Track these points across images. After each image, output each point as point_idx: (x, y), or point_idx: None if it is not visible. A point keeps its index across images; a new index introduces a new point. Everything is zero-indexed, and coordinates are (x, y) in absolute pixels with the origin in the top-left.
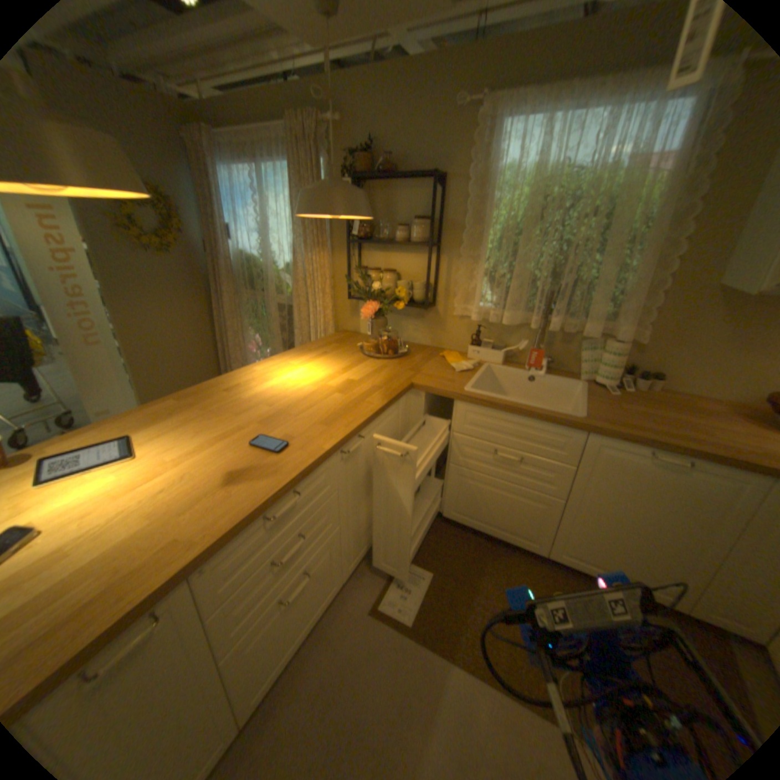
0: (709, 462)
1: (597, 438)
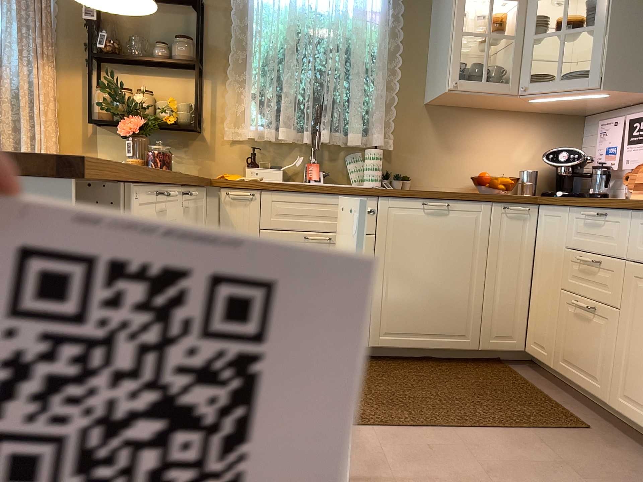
0: (455, 198)
1: (384, 199)
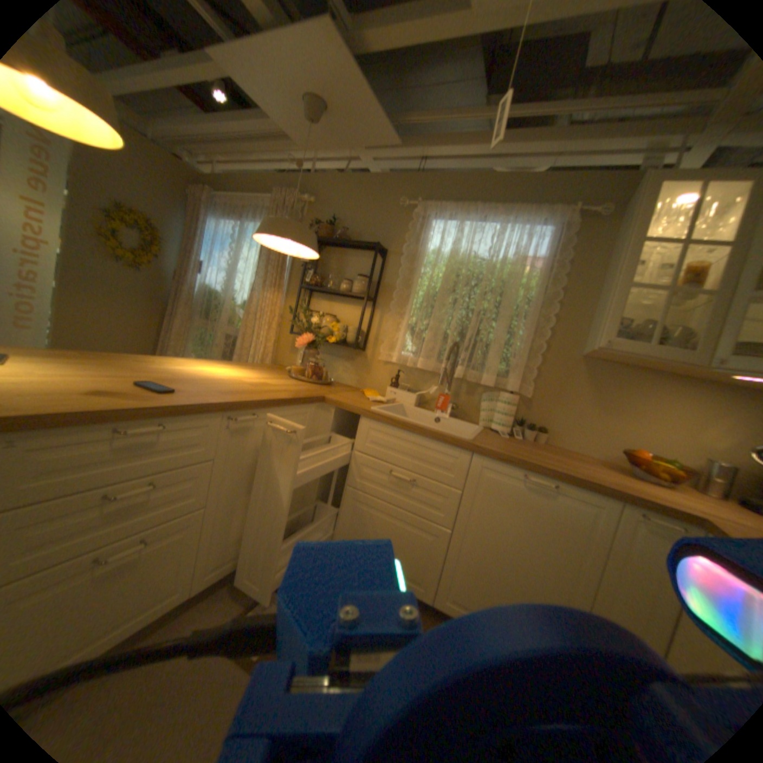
0: (569, 484)
1: (479, 459)
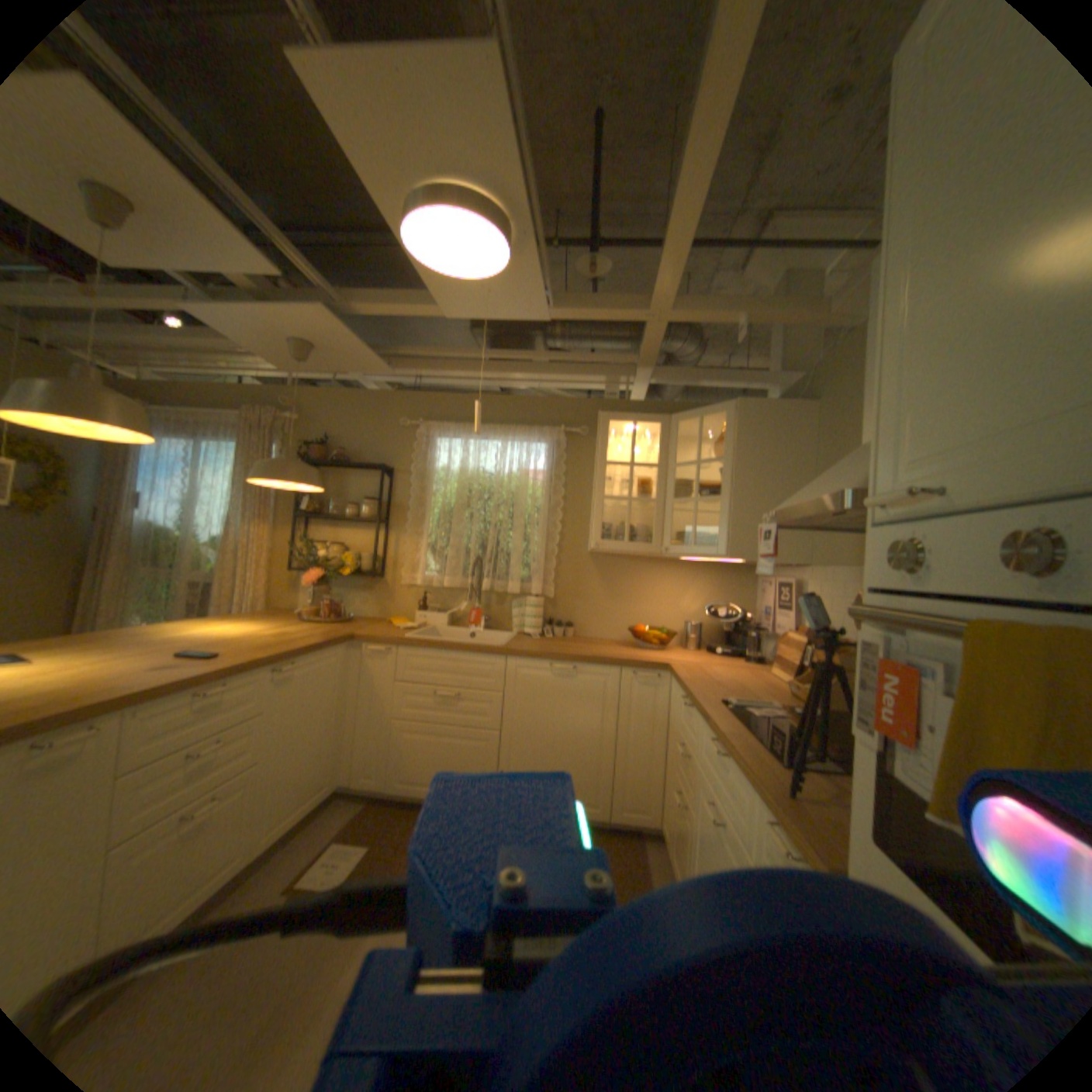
0: (581, 662)
1: (511, 660)
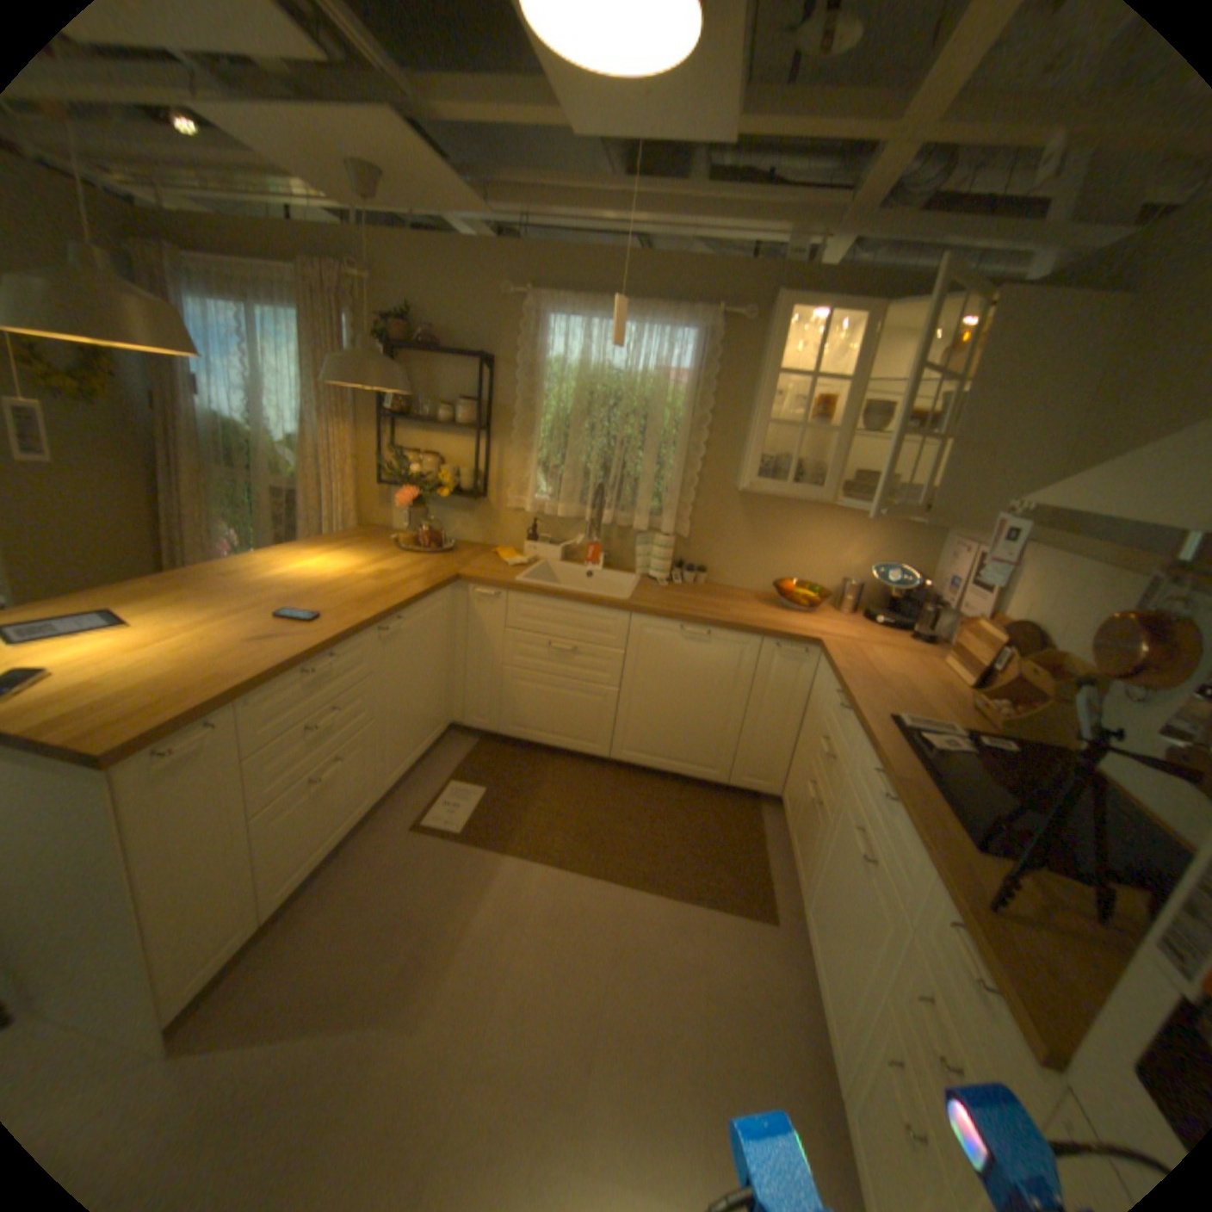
0: (717, 629)
1: (636, 618)
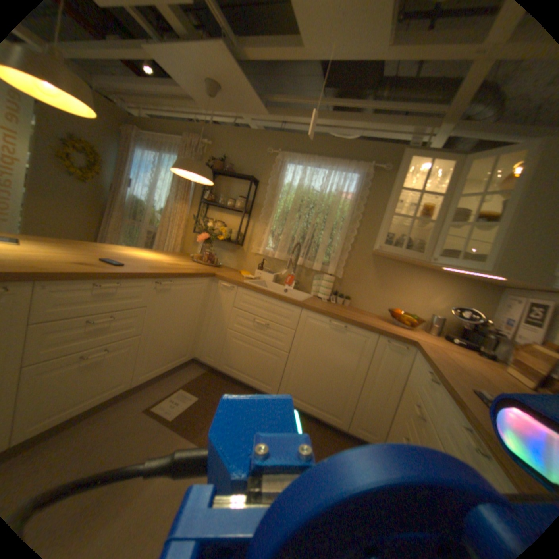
0: (351, 325)
1: (305, 311)
